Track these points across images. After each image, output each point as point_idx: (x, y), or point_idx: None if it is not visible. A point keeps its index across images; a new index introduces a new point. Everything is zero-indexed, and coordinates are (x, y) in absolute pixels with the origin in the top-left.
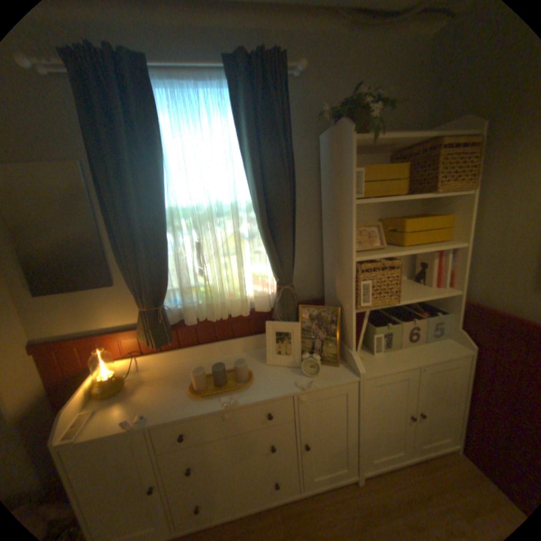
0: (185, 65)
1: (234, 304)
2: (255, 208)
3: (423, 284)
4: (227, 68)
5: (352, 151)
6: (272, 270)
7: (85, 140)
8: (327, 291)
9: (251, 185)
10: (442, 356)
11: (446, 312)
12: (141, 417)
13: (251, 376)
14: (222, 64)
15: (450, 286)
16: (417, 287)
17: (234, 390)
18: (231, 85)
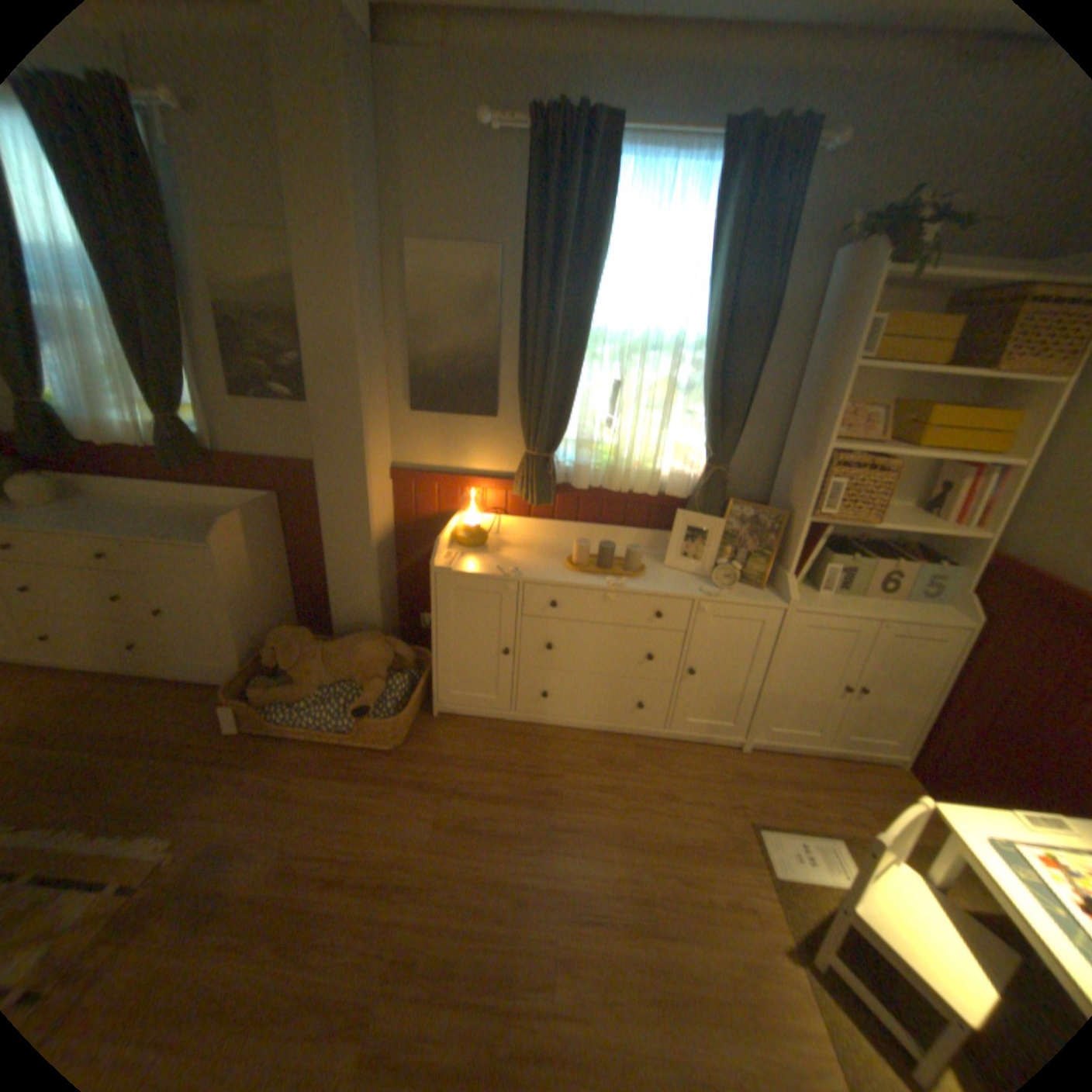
0: (671, 133)
1: (638, 479)
2: (708, 348)
3: (935, 516)
4: (725, 135)
5: (874, 289)
6: (705, 442)
7: (525, 225)
8: (775, 493)
9: (710, 313)
10: (922, 618)
11: (957, 566)
12: (516, 570)
13: (642, 570)
14: (722, 133)
15: (977, 526)
16: (923, 518)
17: (620, 576)
18: (725, 161)
